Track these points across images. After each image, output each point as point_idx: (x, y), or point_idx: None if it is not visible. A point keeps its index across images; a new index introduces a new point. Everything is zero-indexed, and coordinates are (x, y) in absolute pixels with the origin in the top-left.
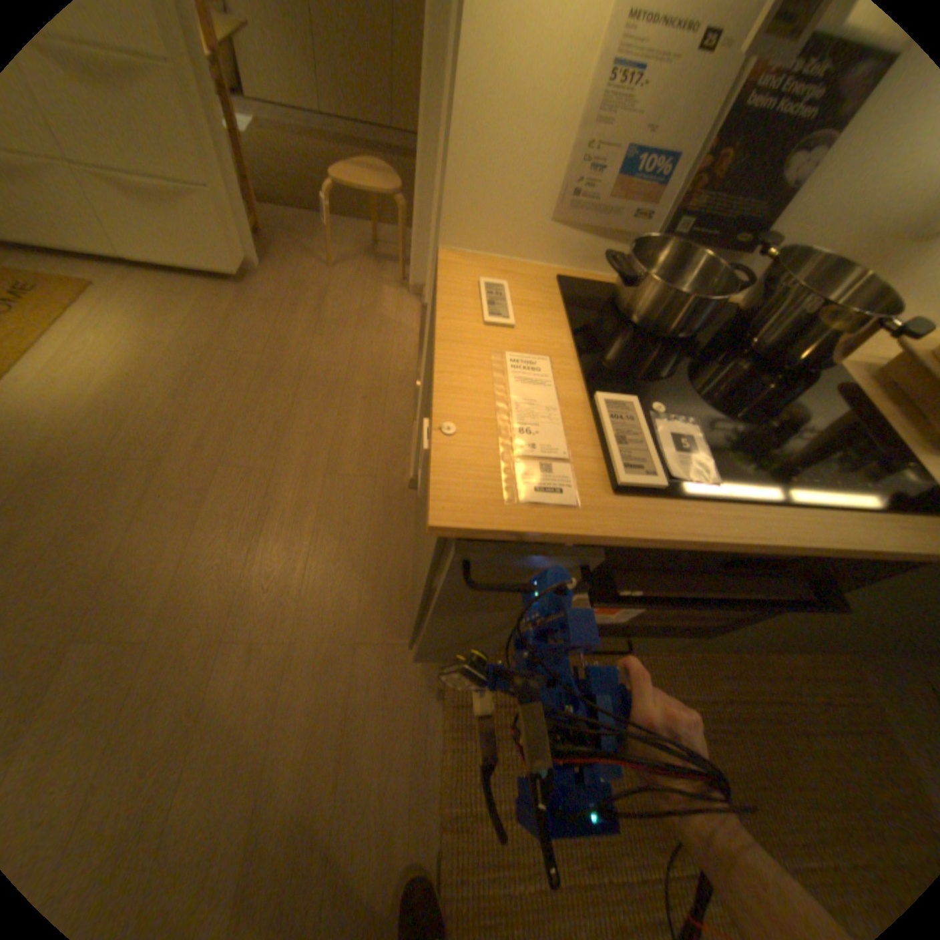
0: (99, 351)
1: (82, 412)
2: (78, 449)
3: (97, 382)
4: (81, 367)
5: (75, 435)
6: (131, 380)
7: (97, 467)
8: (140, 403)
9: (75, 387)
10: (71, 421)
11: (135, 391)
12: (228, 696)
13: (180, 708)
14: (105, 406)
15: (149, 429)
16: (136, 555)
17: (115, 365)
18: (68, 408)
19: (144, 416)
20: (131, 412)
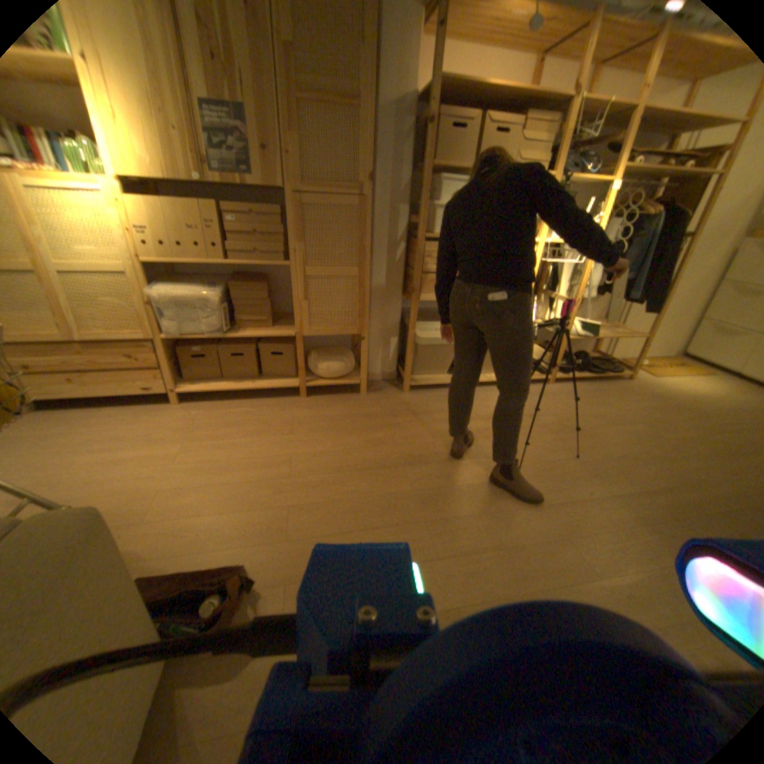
0: (704, 388)
1: (684, 394)
2: (676, 399)
3: (697, 392)
4: (693, 387)
5: (678, 397)
6: (713, 398)
7: (680, 405)
8: (711, 404)
9: (687, 389)
10: (679, 394)
11: (712, 401)
12: (689, 467)
13: (668, 456)
14: (695, 397)
15: (710, 410)
16: (679, 425)
17: (708, 393)
18: (680, 391)
19: (711, 407)
20: (705, 404)
